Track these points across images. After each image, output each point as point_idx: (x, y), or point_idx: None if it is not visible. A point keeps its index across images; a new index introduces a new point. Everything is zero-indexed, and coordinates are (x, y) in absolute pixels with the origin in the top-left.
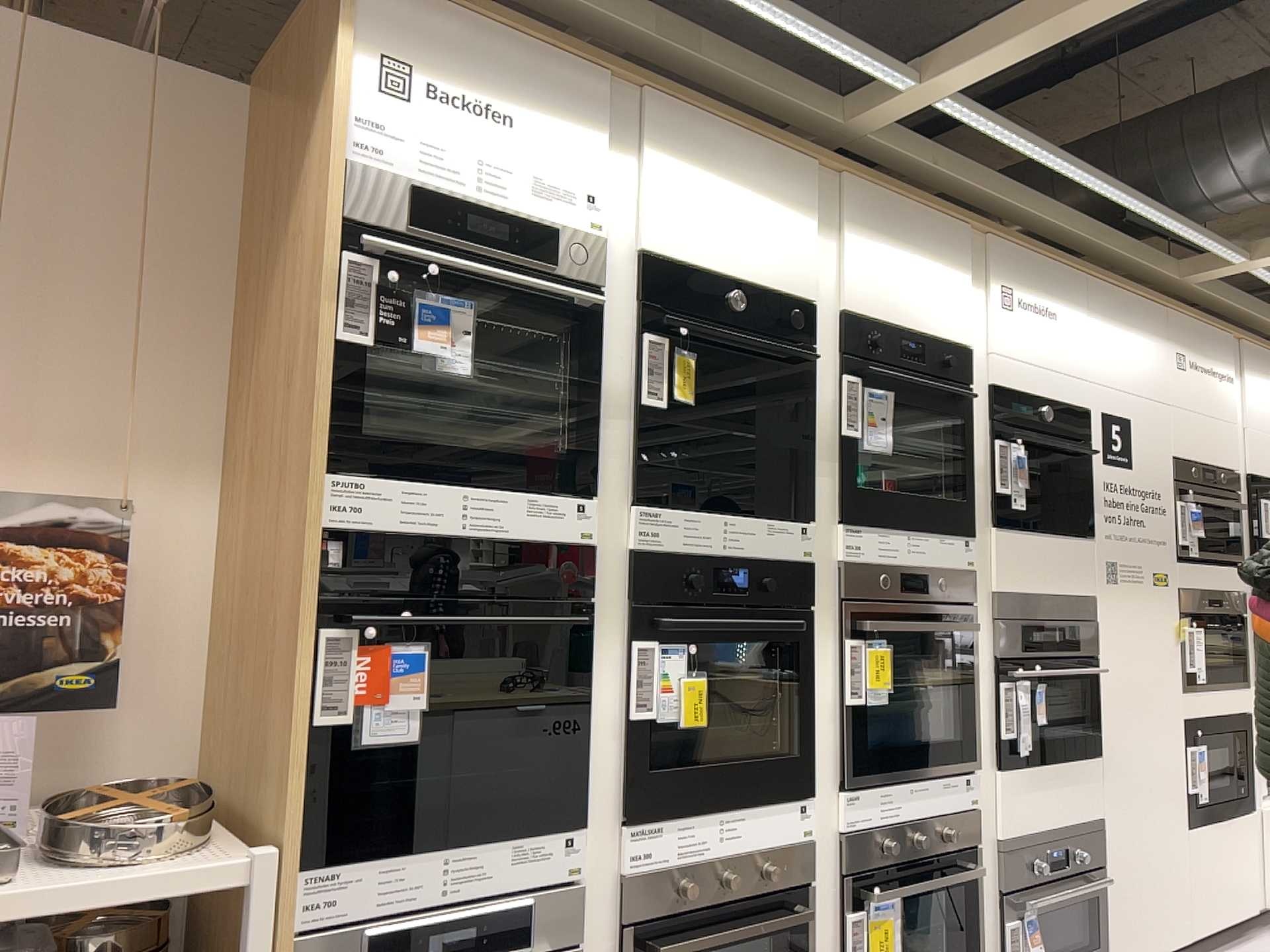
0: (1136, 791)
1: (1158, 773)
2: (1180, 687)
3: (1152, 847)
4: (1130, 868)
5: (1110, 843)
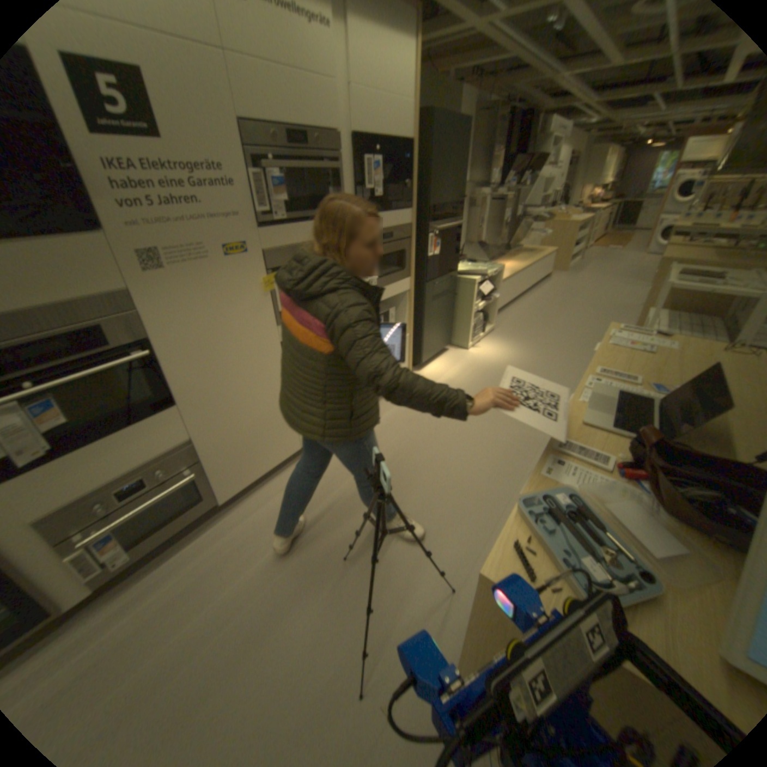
0: (229, 408)
1: (253, 387)
2: (274, 325)
3: (253, 428)
4: (230, 450)
5: (202, 449)
